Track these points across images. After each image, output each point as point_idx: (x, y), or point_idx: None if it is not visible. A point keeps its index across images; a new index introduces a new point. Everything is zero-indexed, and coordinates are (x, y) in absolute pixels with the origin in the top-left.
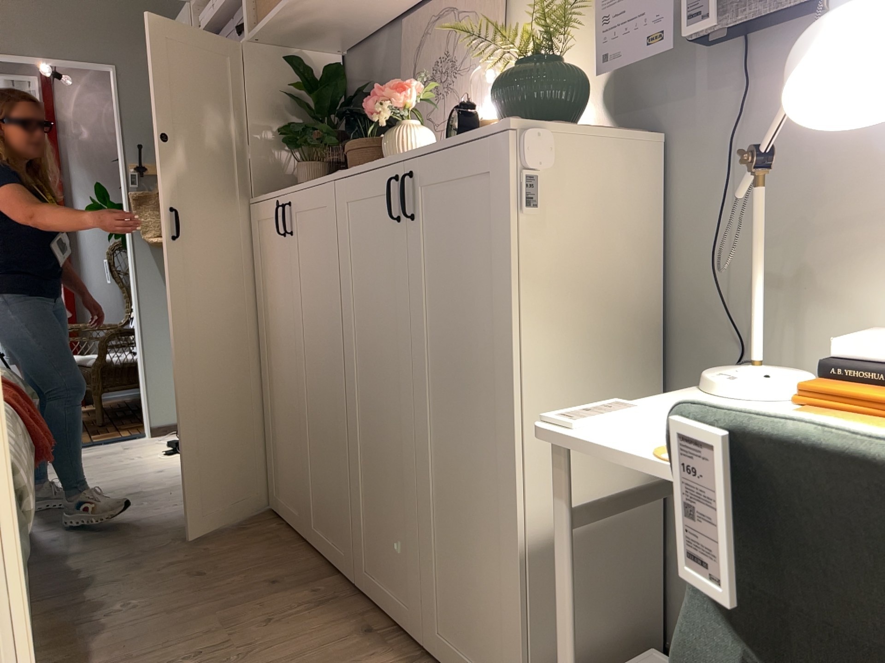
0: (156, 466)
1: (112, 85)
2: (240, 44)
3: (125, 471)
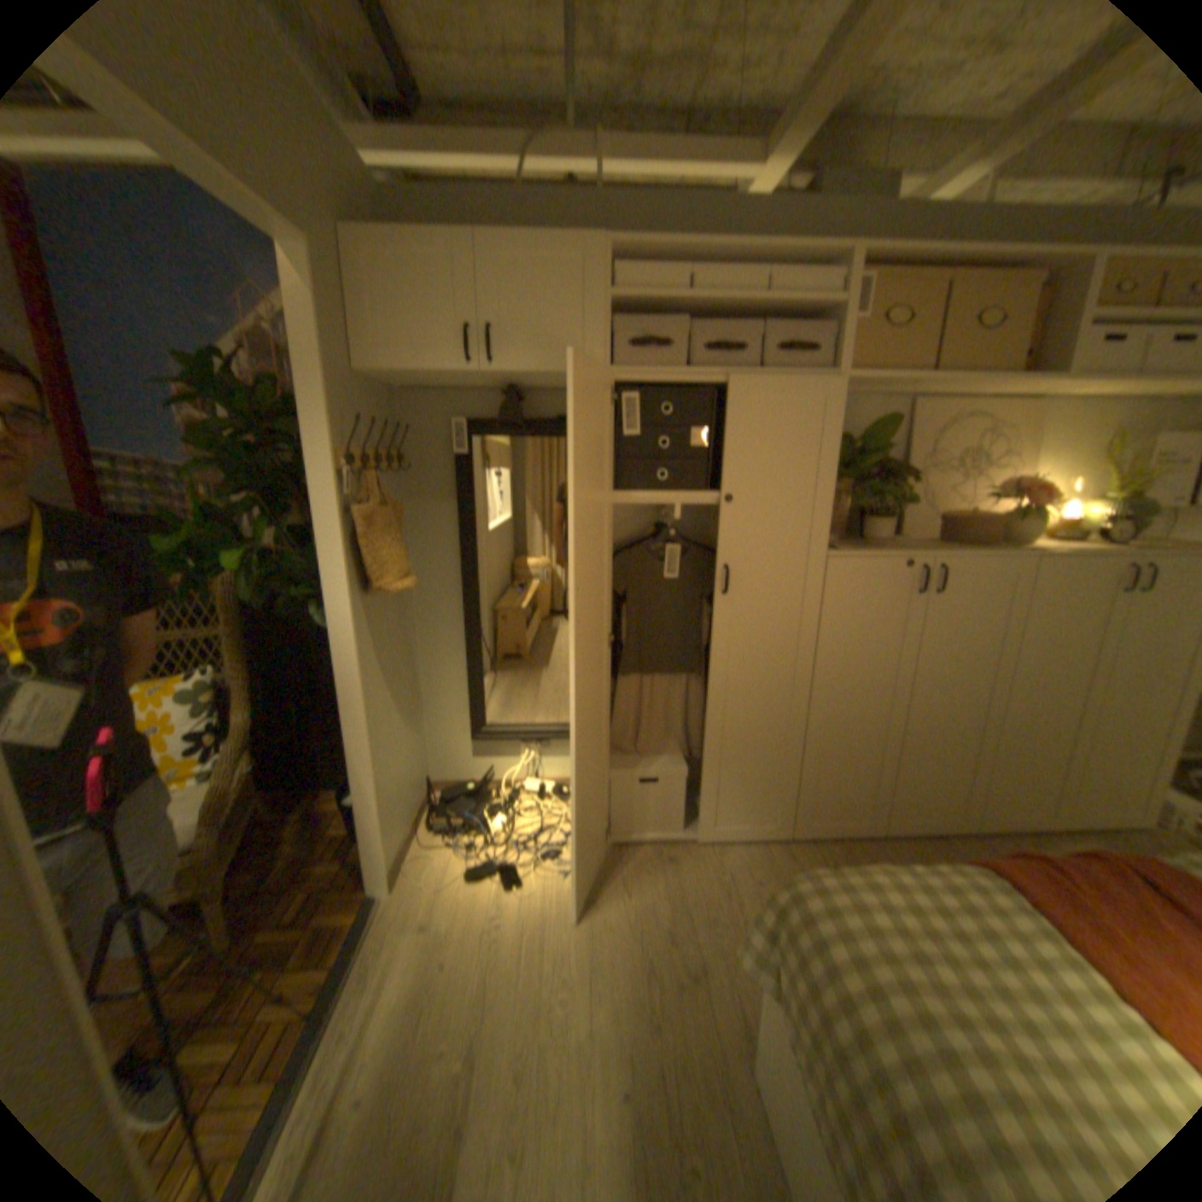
0: (565, 905)
1: (295, 276)
2: (843, 379)
3: (556, 940)
